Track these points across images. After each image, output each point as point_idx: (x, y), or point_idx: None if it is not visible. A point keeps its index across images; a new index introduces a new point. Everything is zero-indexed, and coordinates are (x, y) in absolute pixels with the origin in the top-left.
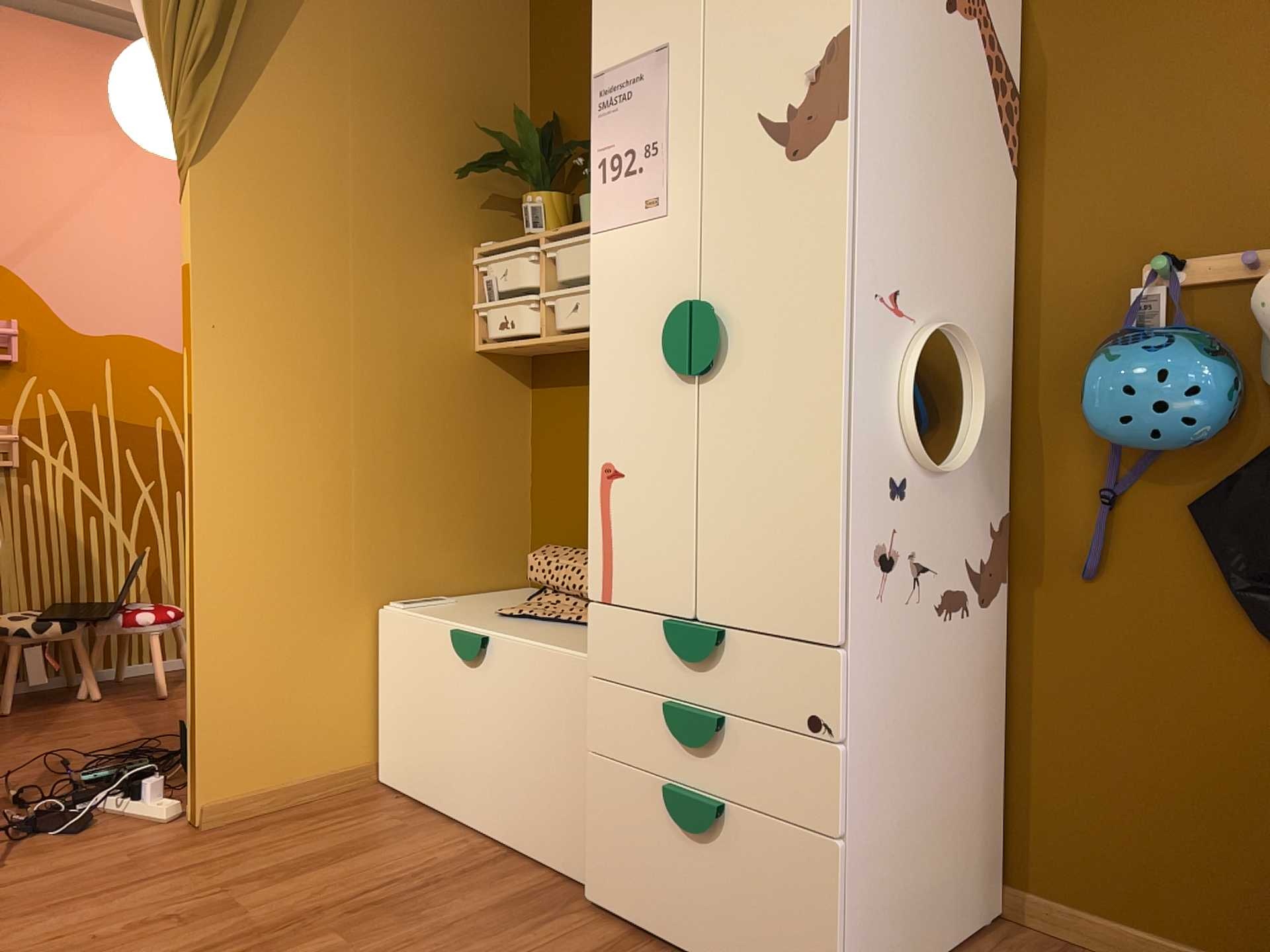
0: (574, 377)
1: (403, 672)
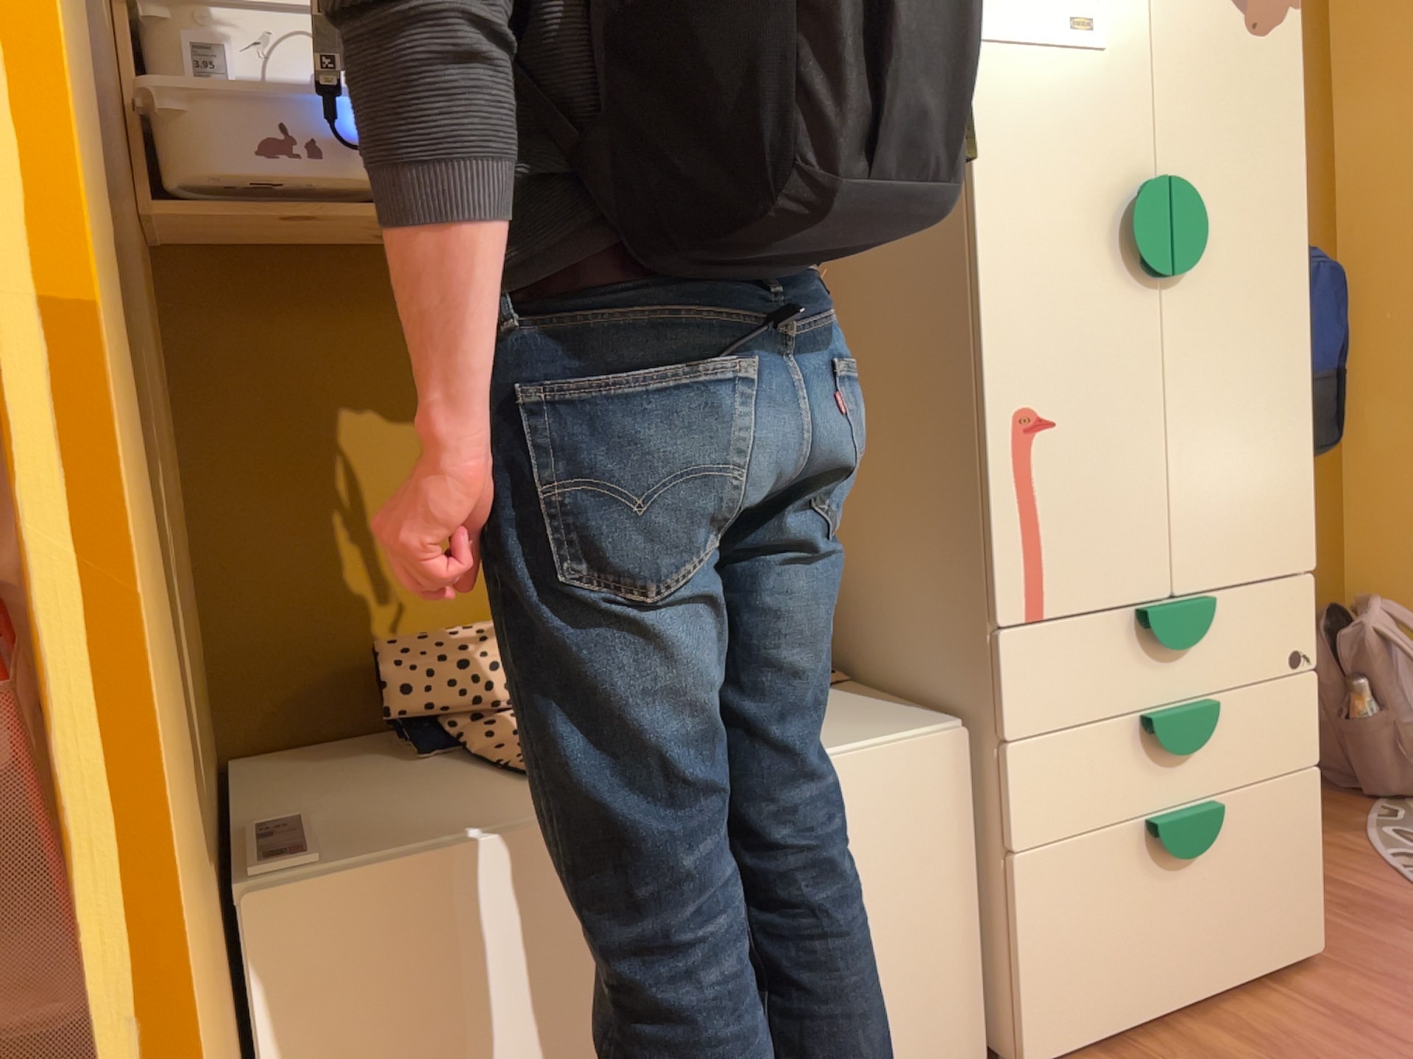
0: (327, 299)
1: (402, 1003)
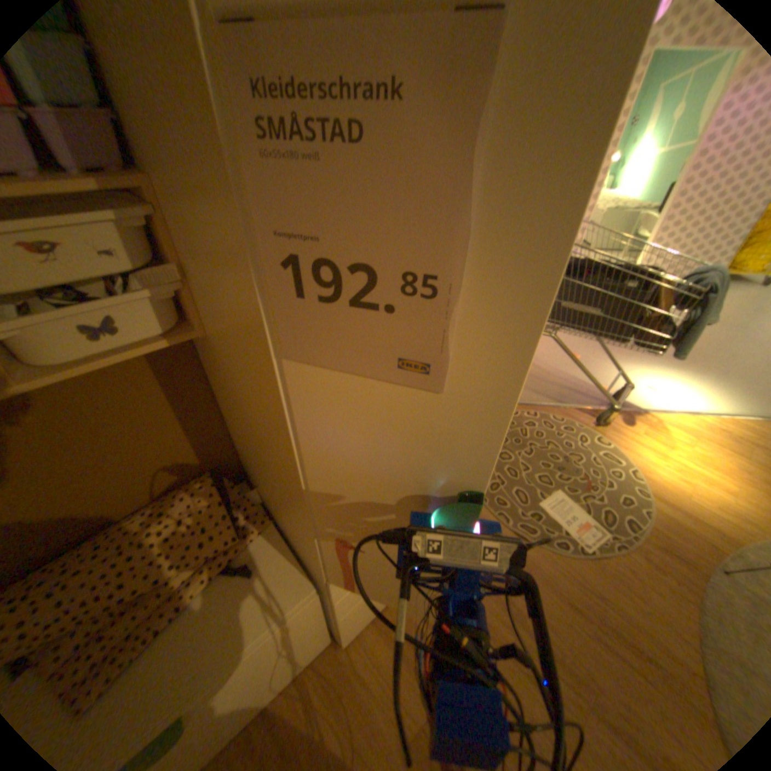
0: None
1: None
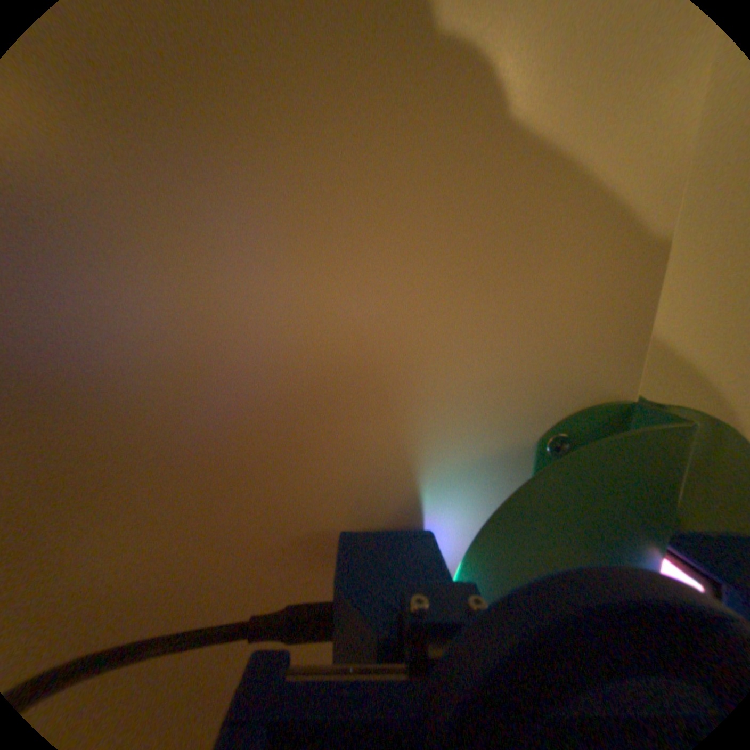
0: None
1: None
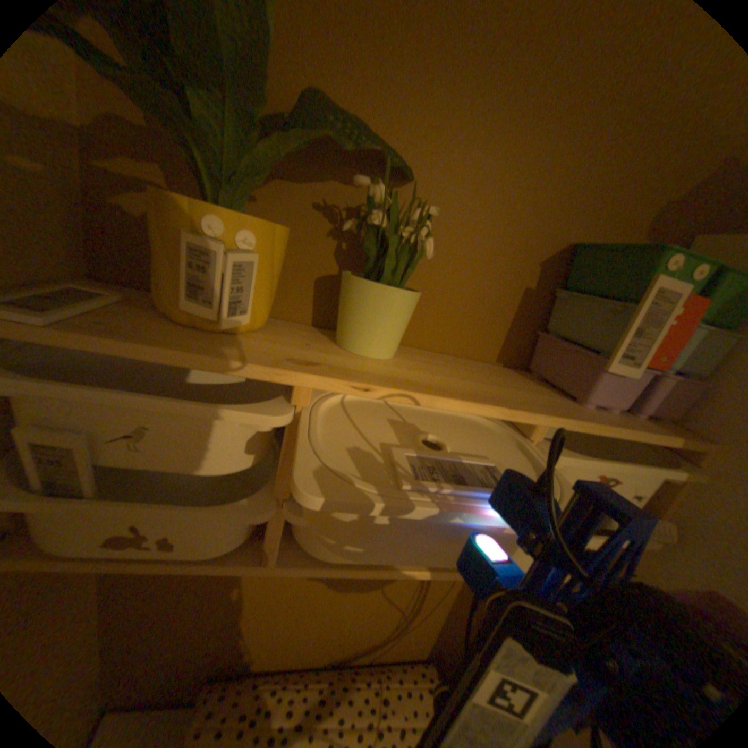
0: None
1: None
